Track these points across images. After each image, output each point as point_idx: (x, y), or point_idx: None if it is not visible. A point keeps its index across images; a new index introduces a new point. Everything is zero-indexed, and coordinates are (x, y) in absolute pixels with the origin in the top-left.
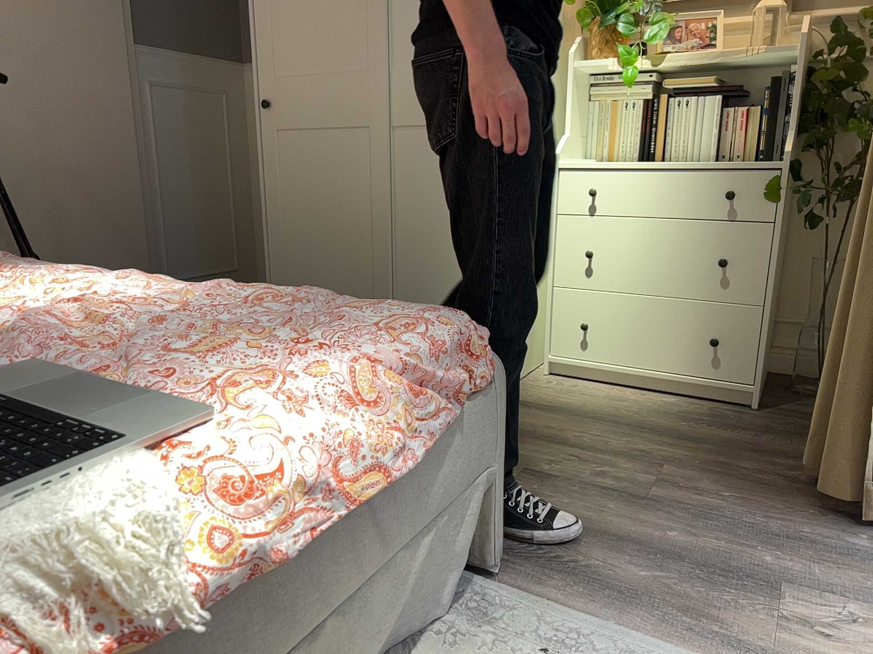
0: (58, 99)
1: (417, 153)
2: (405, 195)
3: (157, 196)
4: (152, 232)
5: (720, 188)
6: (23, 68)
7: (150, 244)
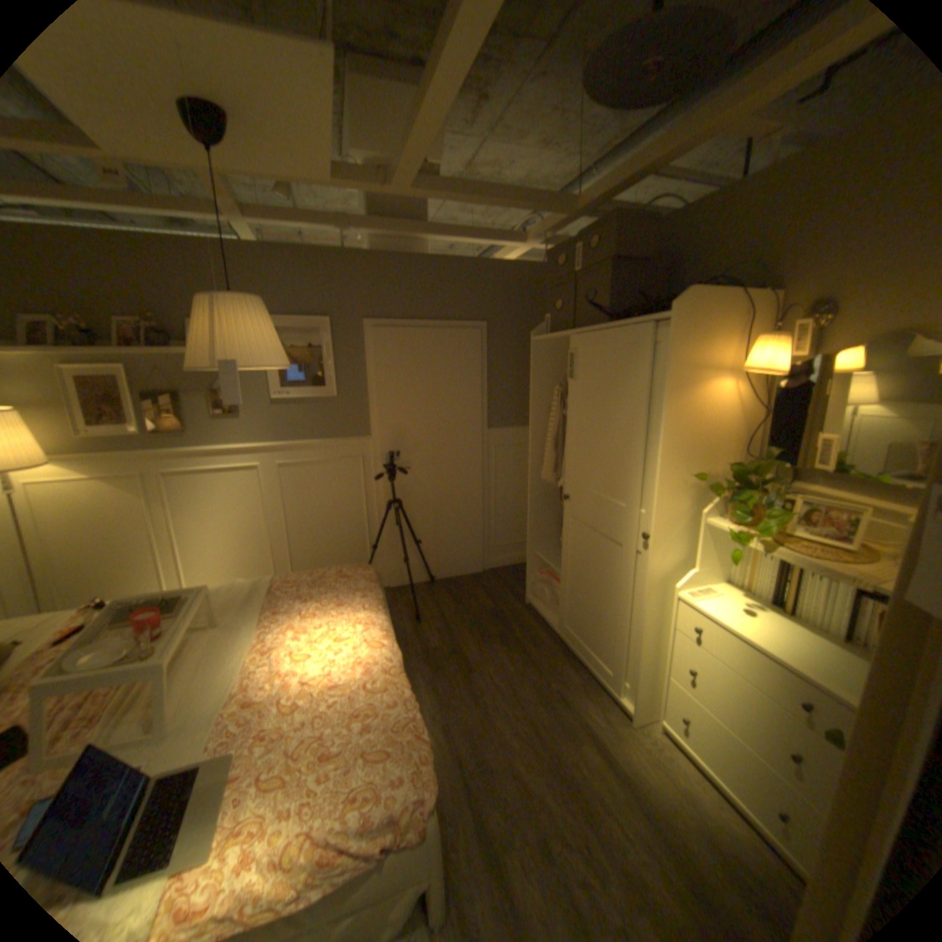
0: (442, 464)
1: (595, 543)
2: (588, 564)
3: (491, 503)
4: (485, 522)
5: (801, 693)
6: (426, 452)
7: (483, 528)
